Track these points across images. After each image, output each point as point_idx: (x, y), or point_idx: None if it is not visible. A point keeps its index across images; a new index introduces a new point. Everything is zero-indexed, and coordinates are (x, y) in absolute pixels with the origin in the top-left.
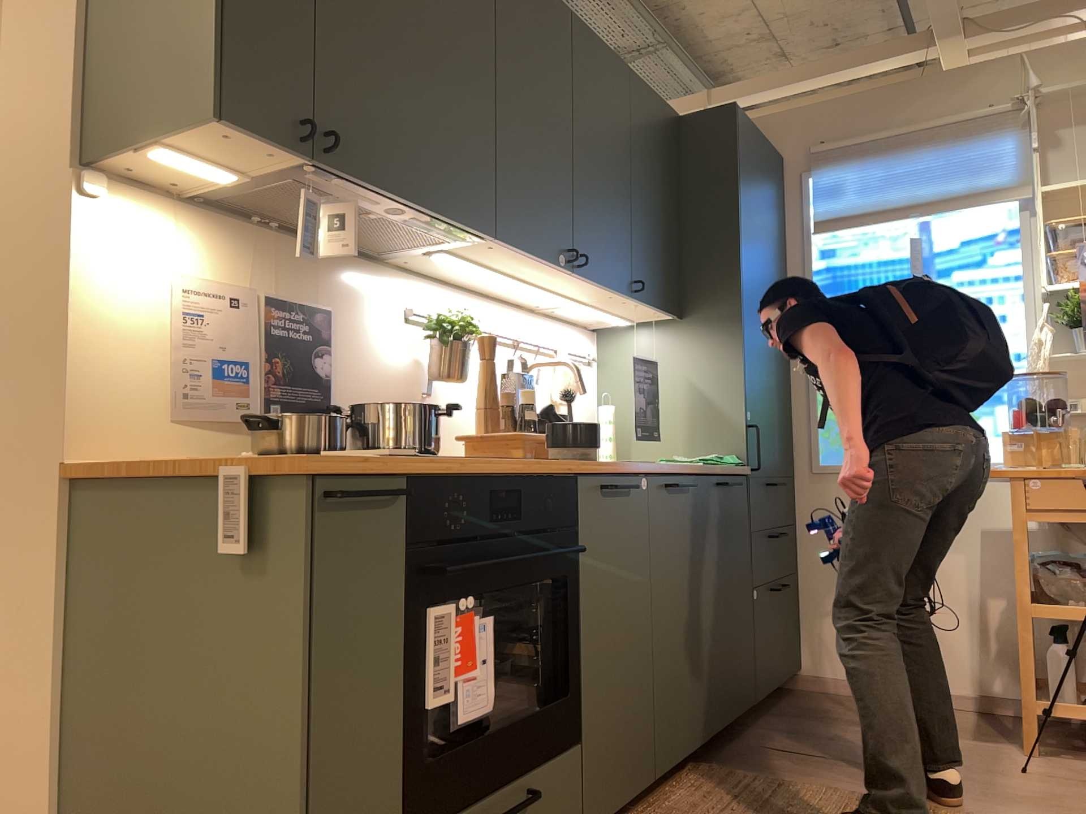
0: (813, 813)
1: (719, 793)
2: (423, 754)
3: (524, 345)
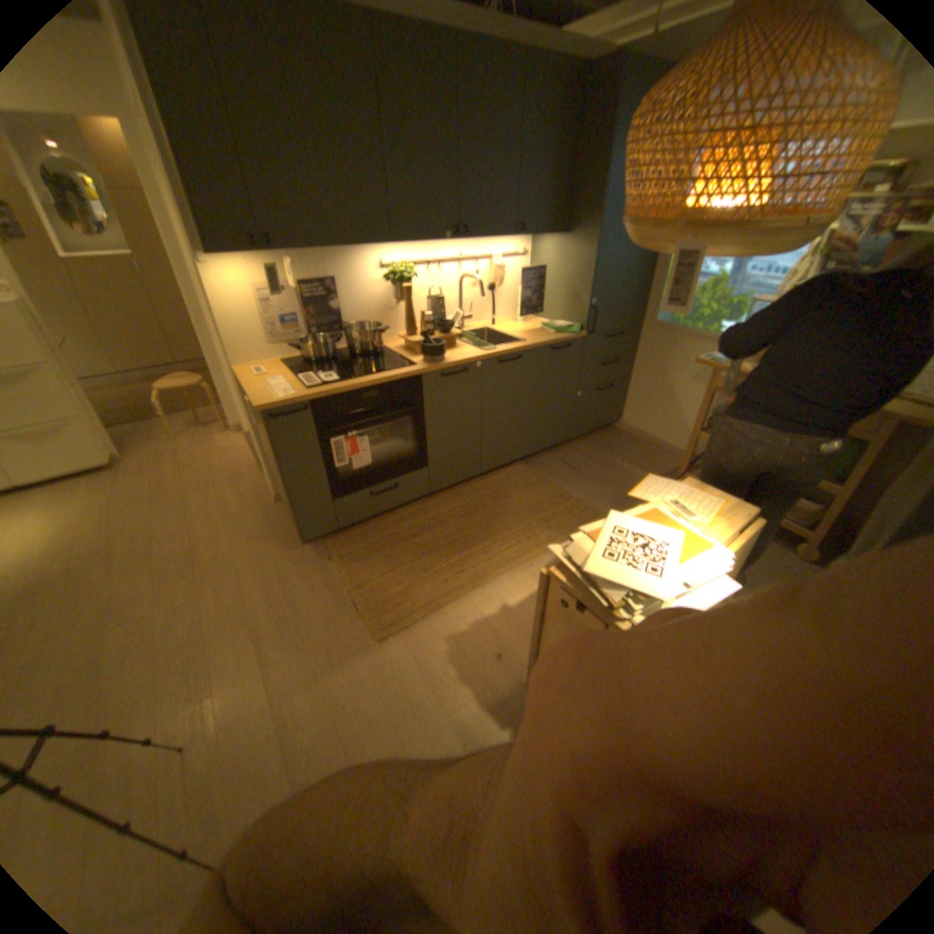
0: (540, 499)
1: (515, 480)
2: (349, 475)
3: (469, 258)
